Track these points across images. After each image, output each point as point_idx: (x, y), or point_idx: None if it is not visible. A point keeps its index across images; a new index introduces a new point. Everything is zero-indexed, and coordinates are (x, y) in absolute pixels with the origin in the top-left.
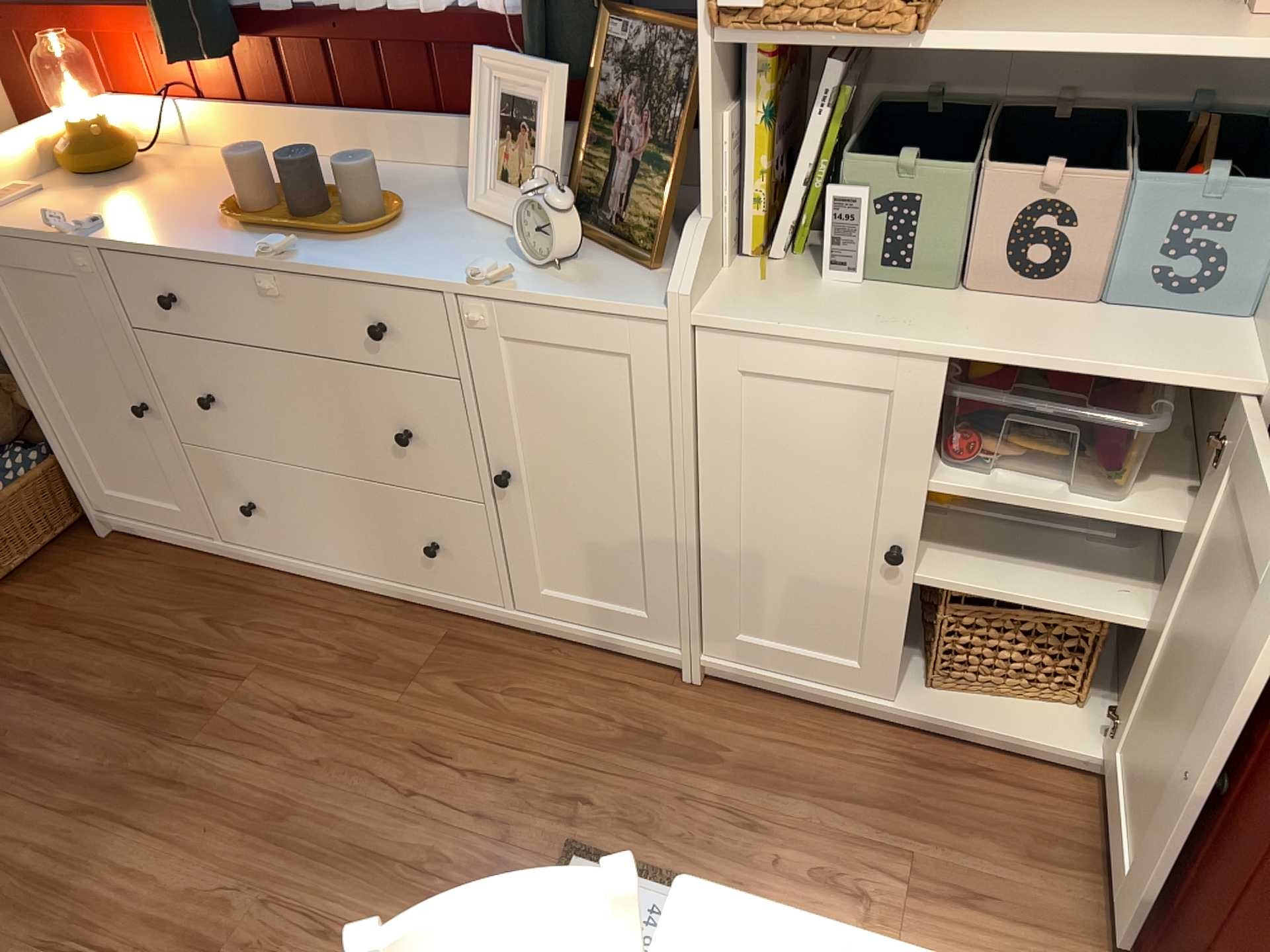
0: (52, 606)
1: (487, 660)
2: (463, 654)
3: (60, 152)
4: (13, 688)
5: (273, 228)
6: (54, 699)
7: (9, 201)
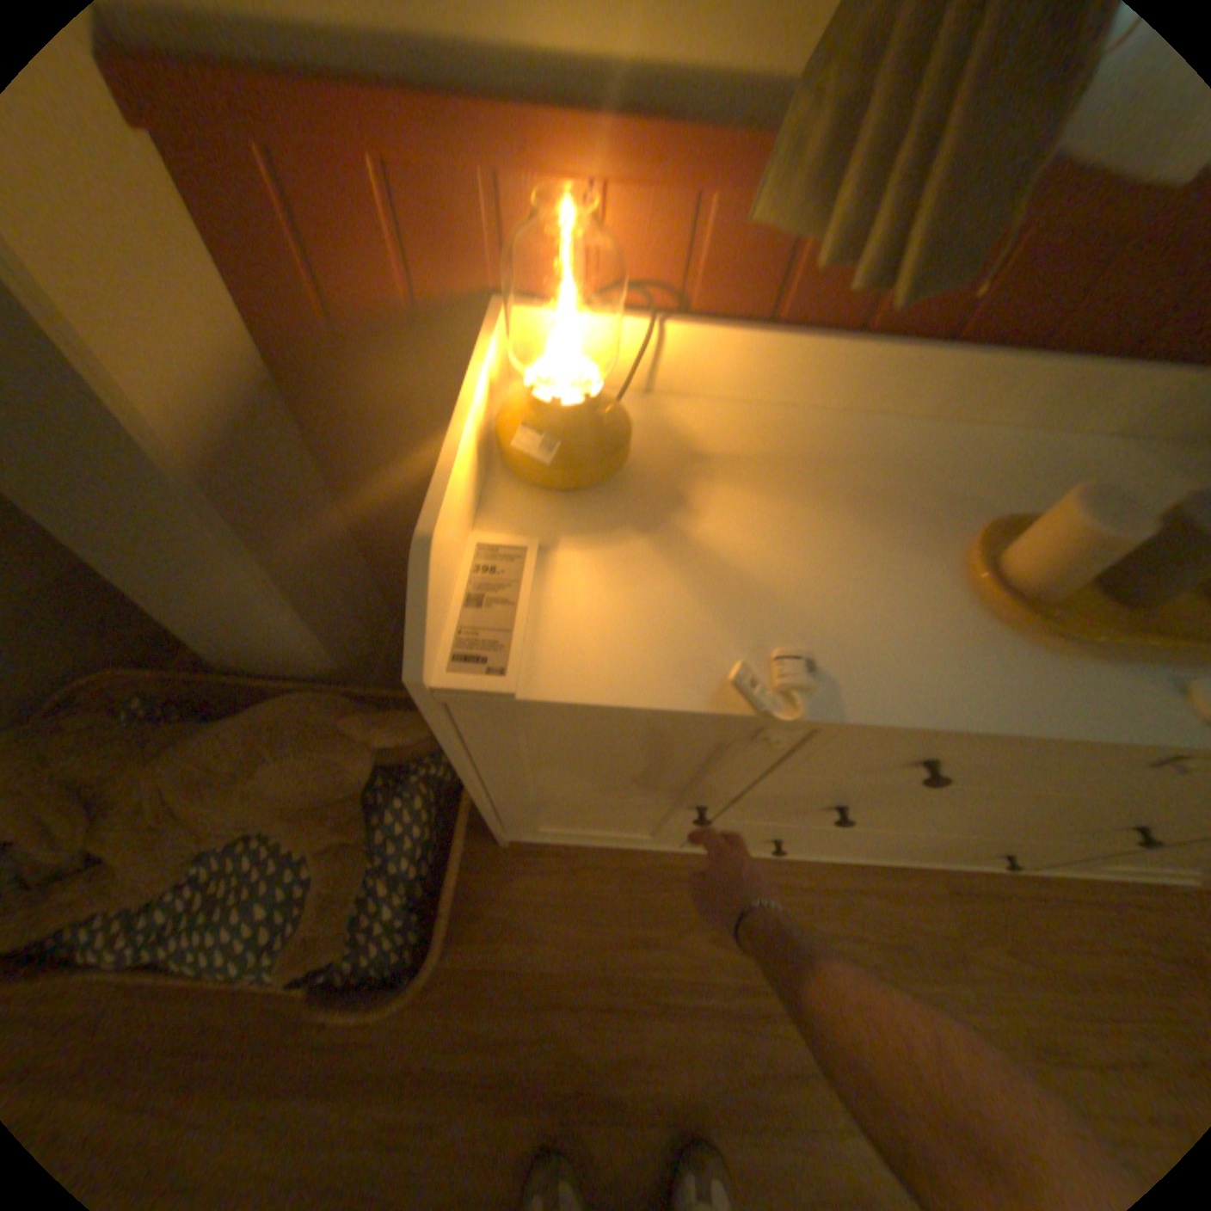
0: (522, 974)
1: (1004, 913)
2: (980, 912)
3: (534, 458)
4: (574, 1127)
5: (1121, 640)
6: (636, 1126)
7: (515, 597)
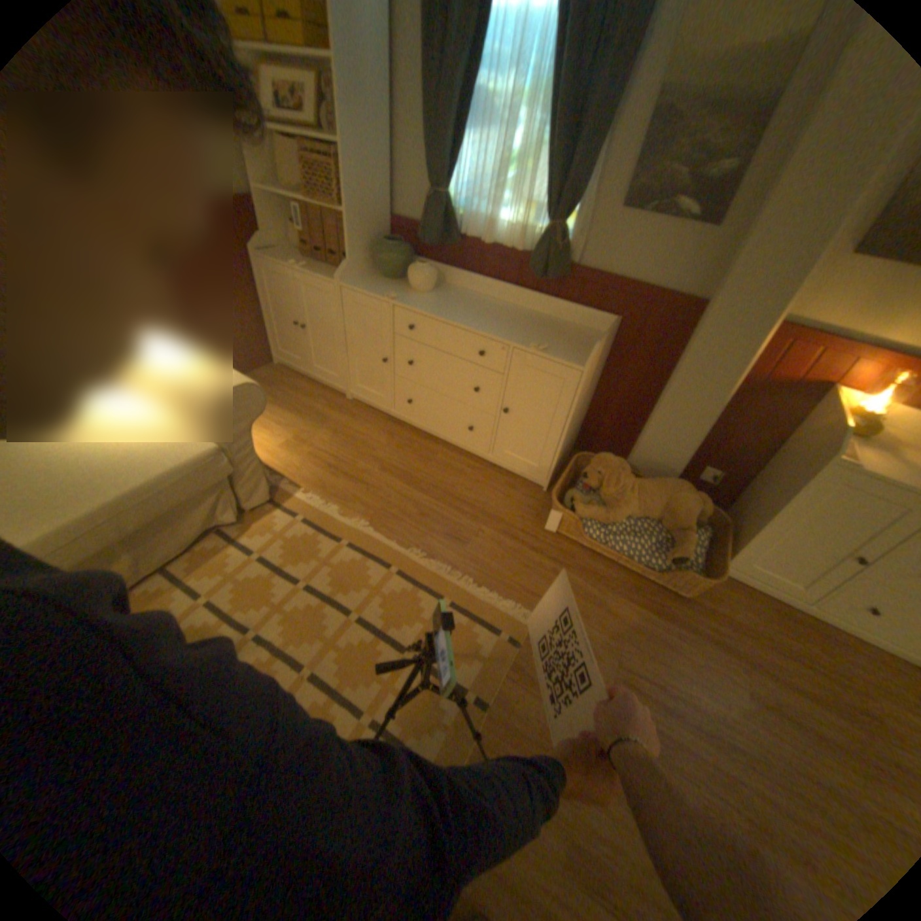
0: (730, 619)
1: None
2: None
3: (855, 424)
4: (757, 674)
5: None
6: (785, 688)
7: (852, 452)
